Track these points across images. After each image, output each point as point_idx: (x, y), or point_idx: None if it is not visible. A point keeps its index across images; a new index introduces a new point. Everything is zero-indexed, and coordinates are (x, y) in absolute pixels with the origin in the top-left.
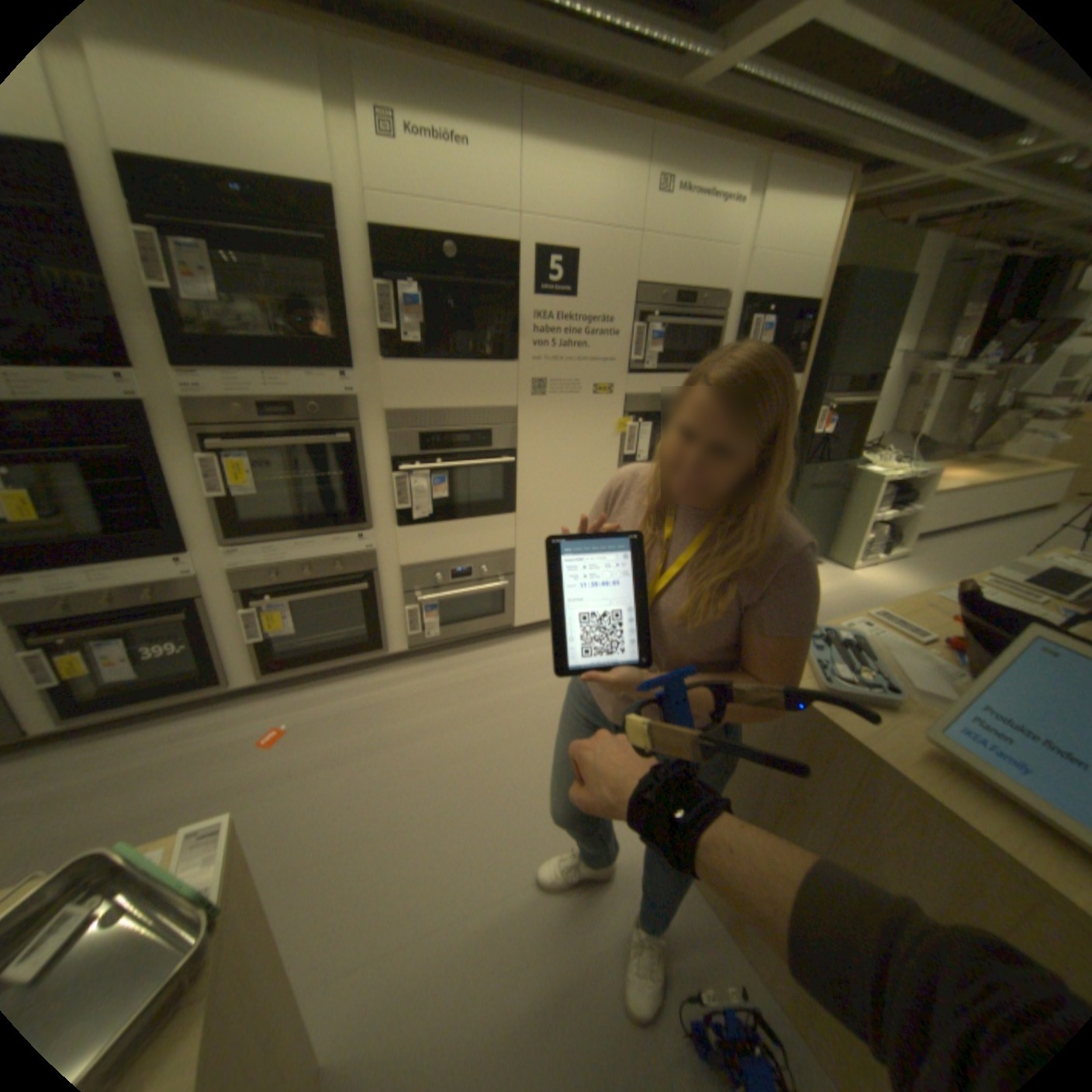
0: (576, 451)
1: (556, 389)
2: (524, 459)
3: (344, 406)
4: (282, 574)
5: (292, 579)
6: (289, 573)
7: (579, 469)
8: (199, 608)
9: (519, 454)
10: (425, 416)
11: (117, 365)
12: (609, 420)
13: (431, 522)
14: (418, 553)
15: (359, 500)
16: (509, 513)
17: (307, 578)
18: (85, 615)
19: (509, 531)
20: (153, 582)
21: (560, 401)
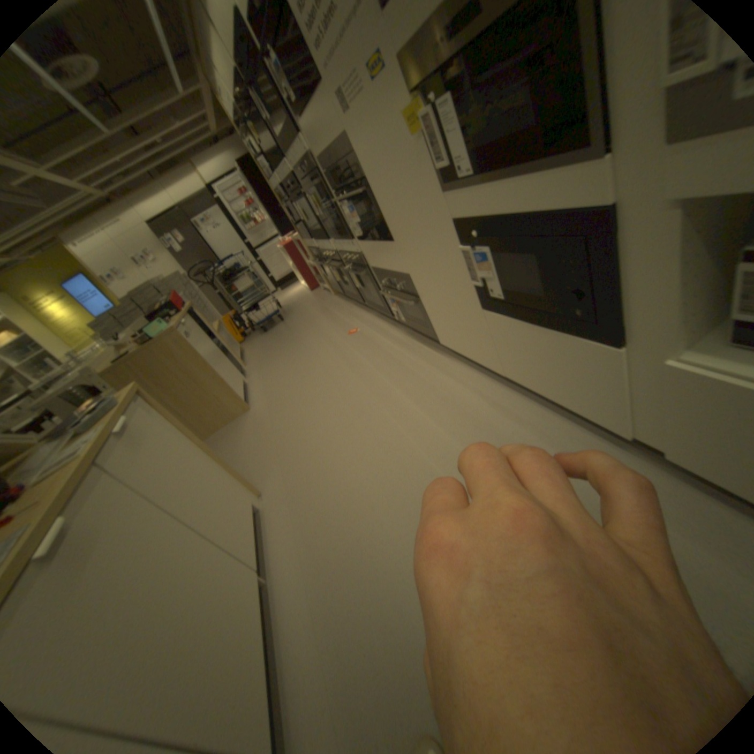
0: (398, 169)
1: (352, 93)
2: (375, 185)
3: (311, 157)
4: (347, 255)
5: (350, 258)
6: (349, 255)
7: (411, 194)
8: (342, 262)
9: (370, 179)
10: (327, 155)
11: (287, 152)
12: (404, 113)
13: (366, 237)
14: (372, 258)
15: (341, 218)
16: (392, 239)
17: (350, 260)
18: (330, 256)
19: (399, 255)
20: (331, 247)
21: (361, 107)
